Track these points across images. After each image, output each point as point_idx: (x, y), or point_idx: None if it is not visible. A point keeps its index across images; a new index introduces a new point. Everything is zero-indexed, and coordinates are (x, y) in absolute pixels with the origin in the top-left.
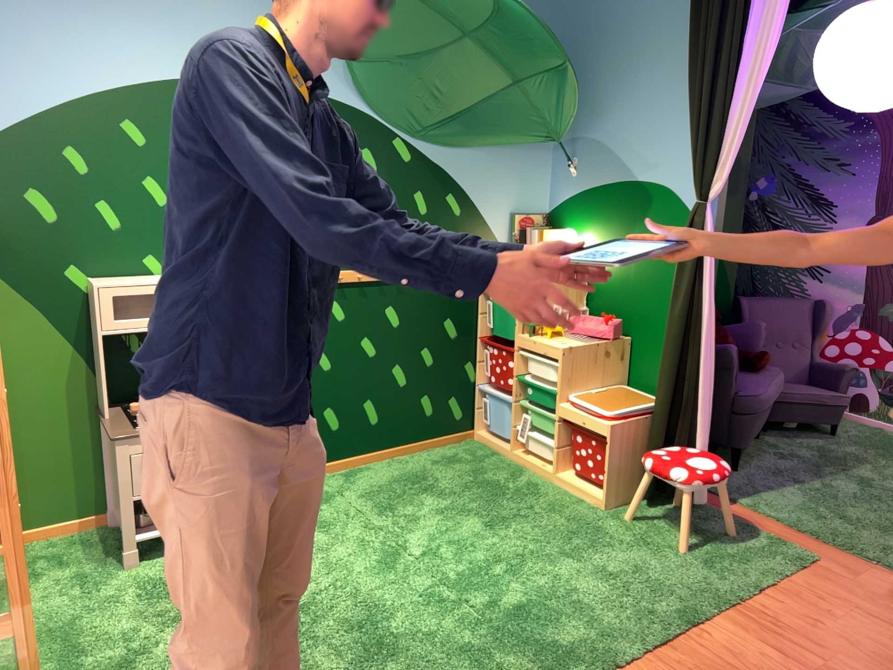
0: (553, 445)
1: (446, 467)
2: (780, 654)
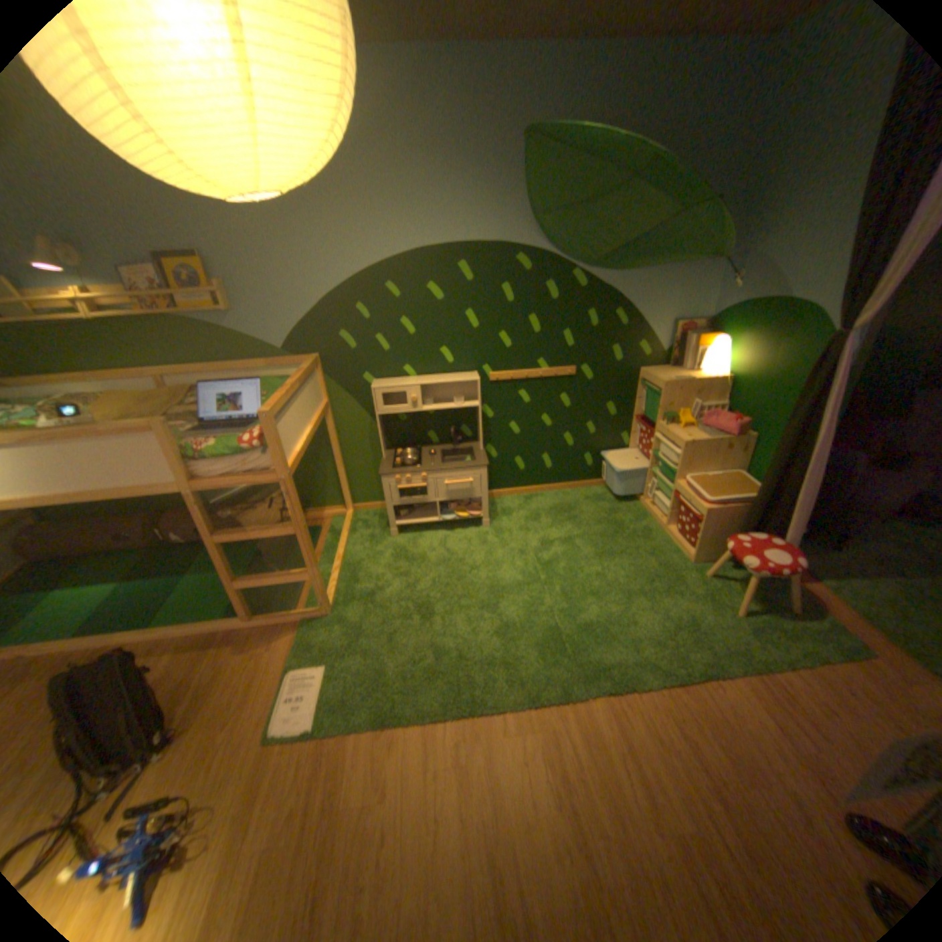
0: (670, 505)
1: (592, 504)
2: (776, 730)
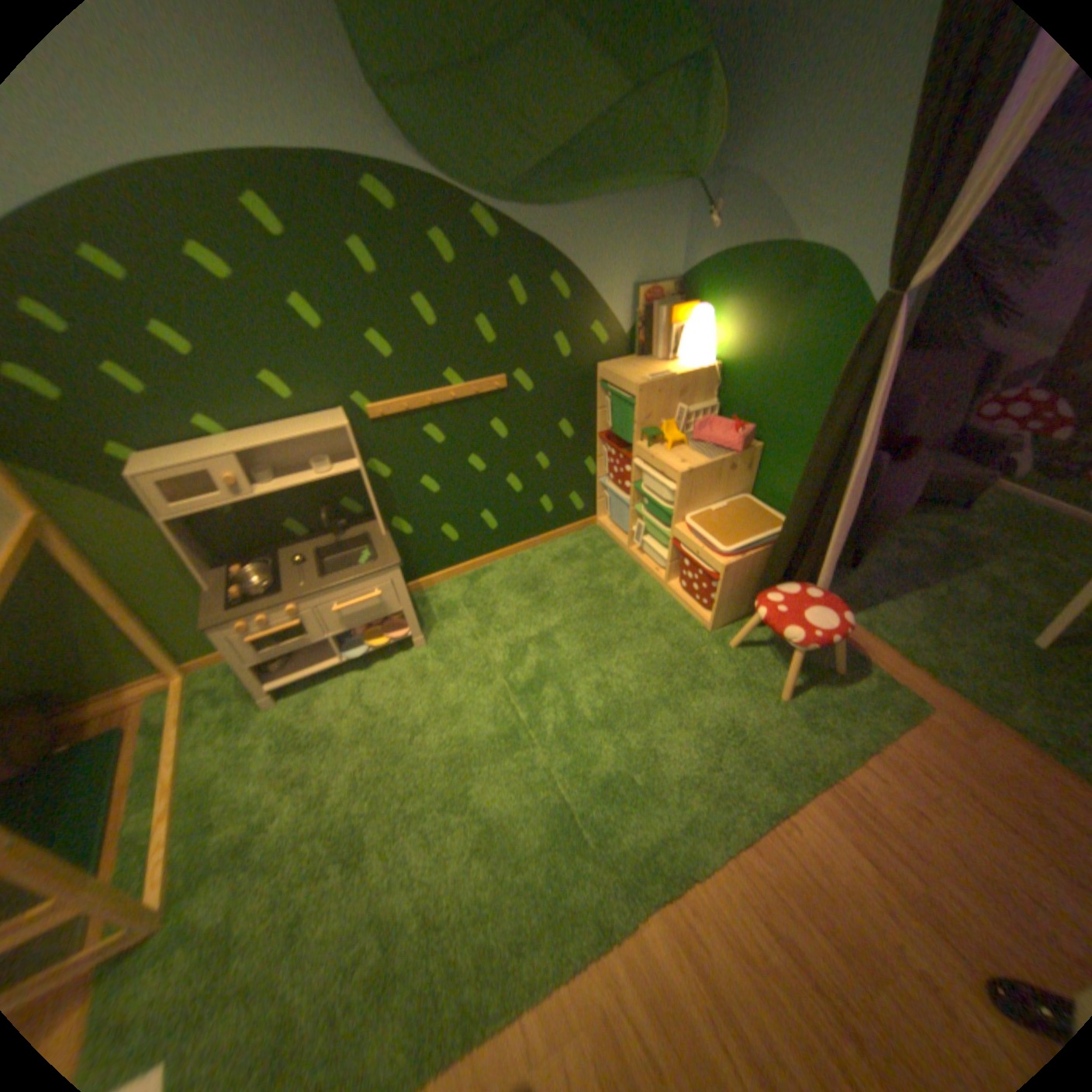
0: (666, 554)
1: (564, 566)
2: (872, 870)
